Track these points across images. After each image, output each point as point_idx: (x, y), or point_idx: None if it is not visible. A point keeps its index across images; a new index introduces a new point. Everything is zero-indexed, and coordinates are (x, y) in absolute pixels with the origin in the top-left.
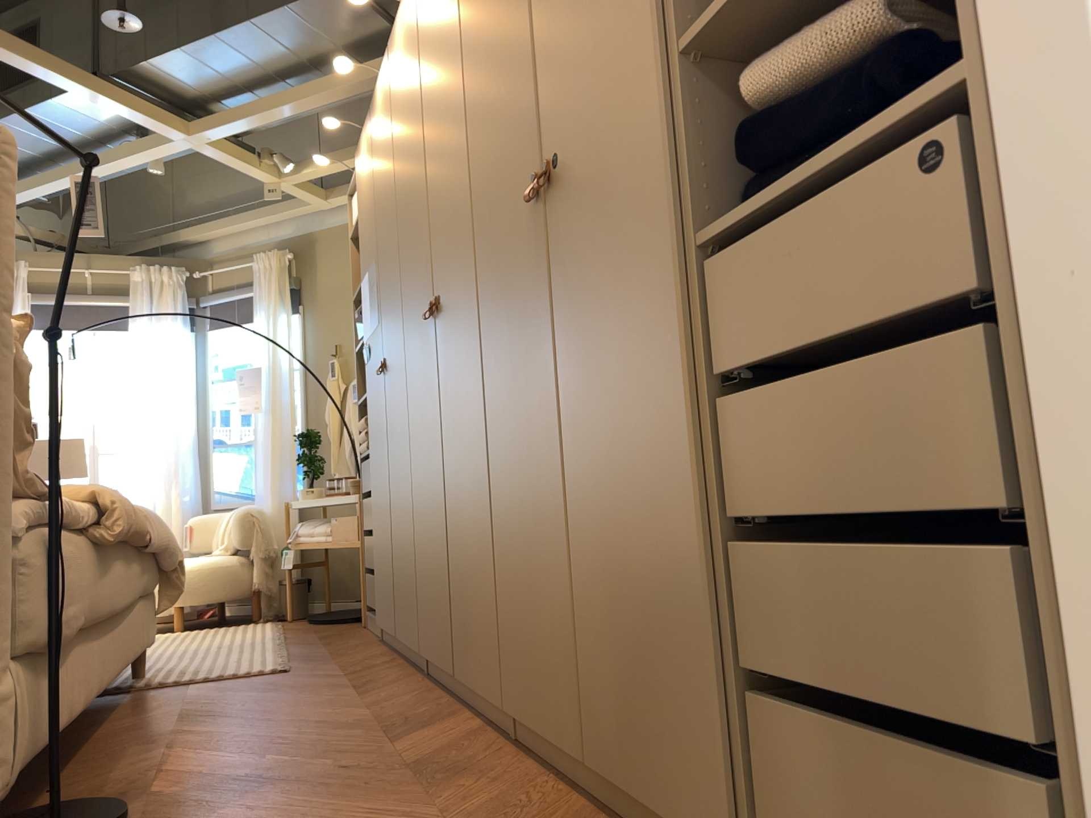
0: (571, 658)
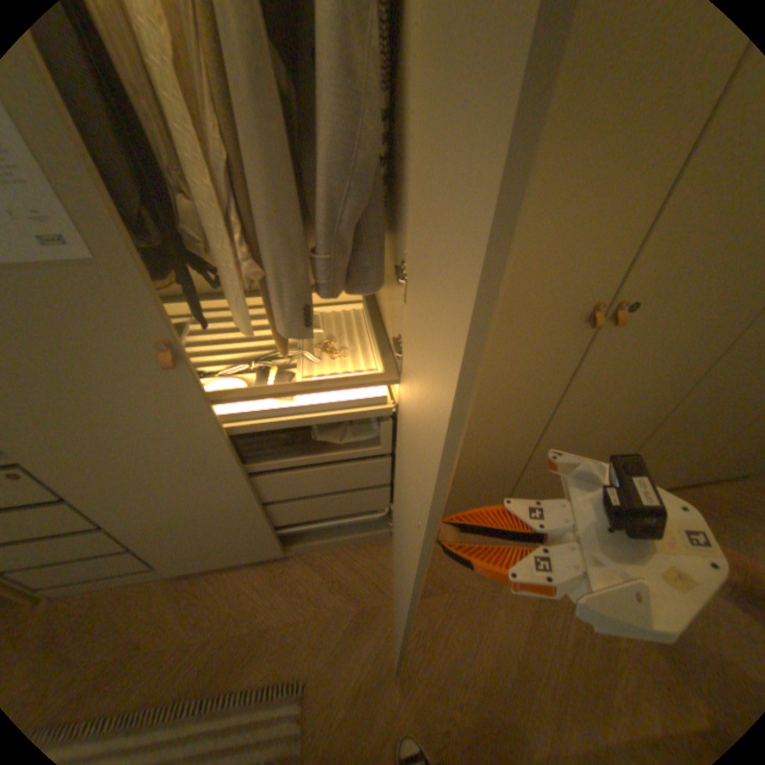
0: (694, 472)
